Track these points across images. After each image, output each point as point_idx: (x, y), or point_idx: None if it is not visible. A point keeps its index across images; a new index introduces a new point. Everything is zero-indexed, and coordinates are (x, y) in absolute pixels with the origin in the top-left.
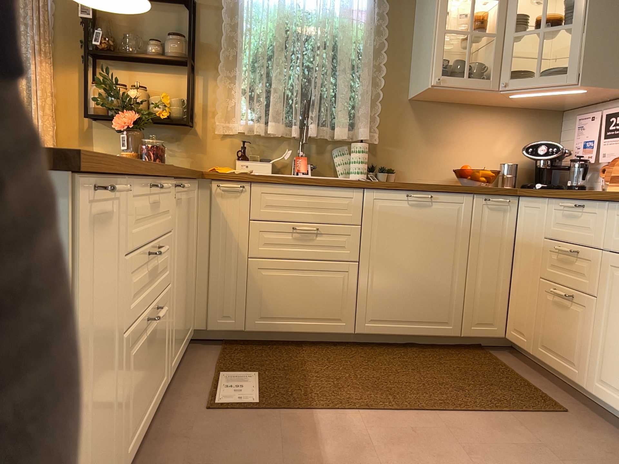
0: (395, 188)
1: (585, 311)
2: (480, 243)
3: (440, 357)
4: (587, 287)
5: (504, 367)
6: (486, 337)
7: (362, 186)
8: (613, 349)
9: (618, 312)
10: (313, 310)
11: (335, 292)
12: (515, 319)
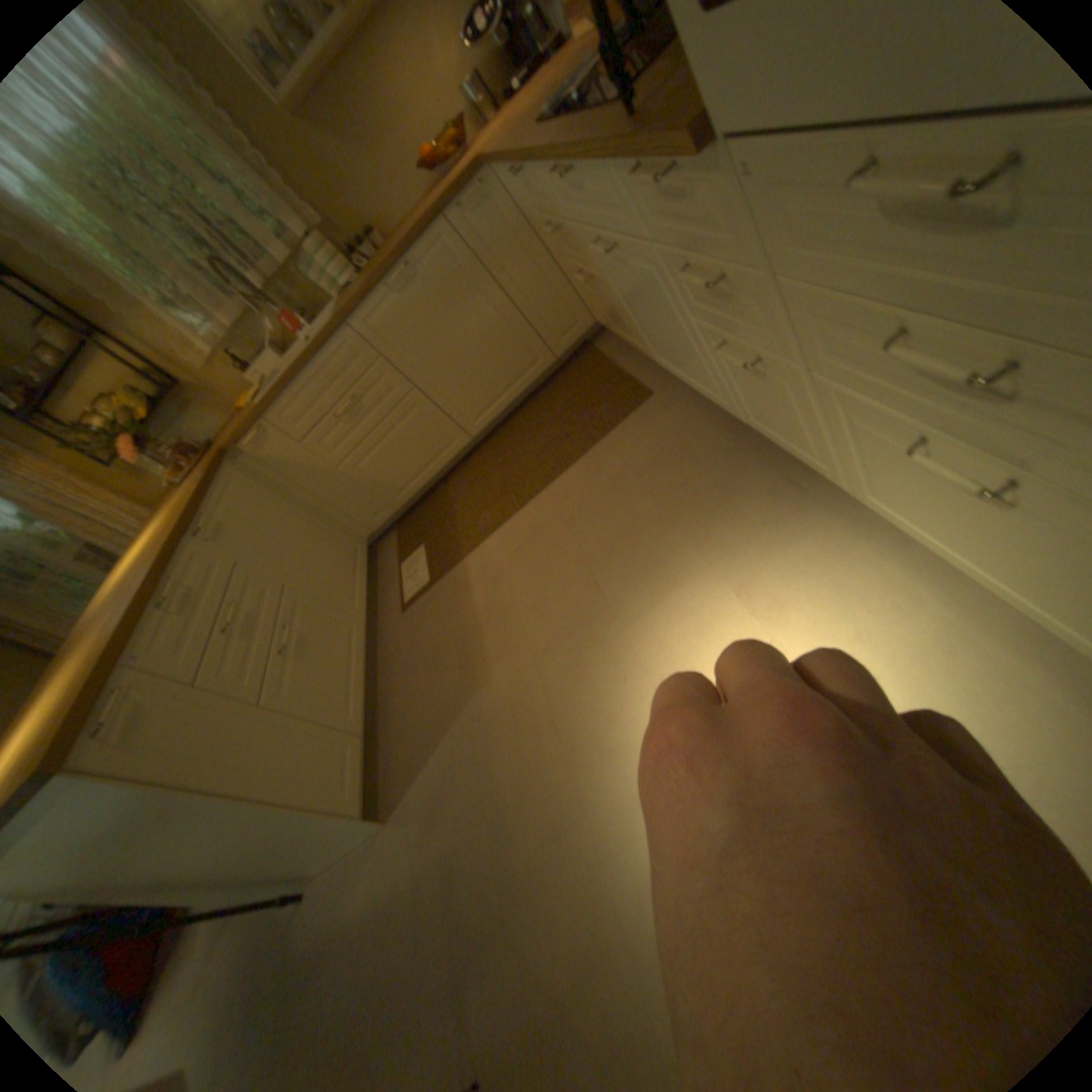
0: (367, 293)
1: (606, 287)
2: (495, 258)
3: (551, 395)
4: (590, 263)
5: (604, 362)
6: (578, 337)
7: (341, 323)
8: (641, 322)
9: (618, 285)
10: (425, 453)
11: (425, 426)
12: (588, 302)
